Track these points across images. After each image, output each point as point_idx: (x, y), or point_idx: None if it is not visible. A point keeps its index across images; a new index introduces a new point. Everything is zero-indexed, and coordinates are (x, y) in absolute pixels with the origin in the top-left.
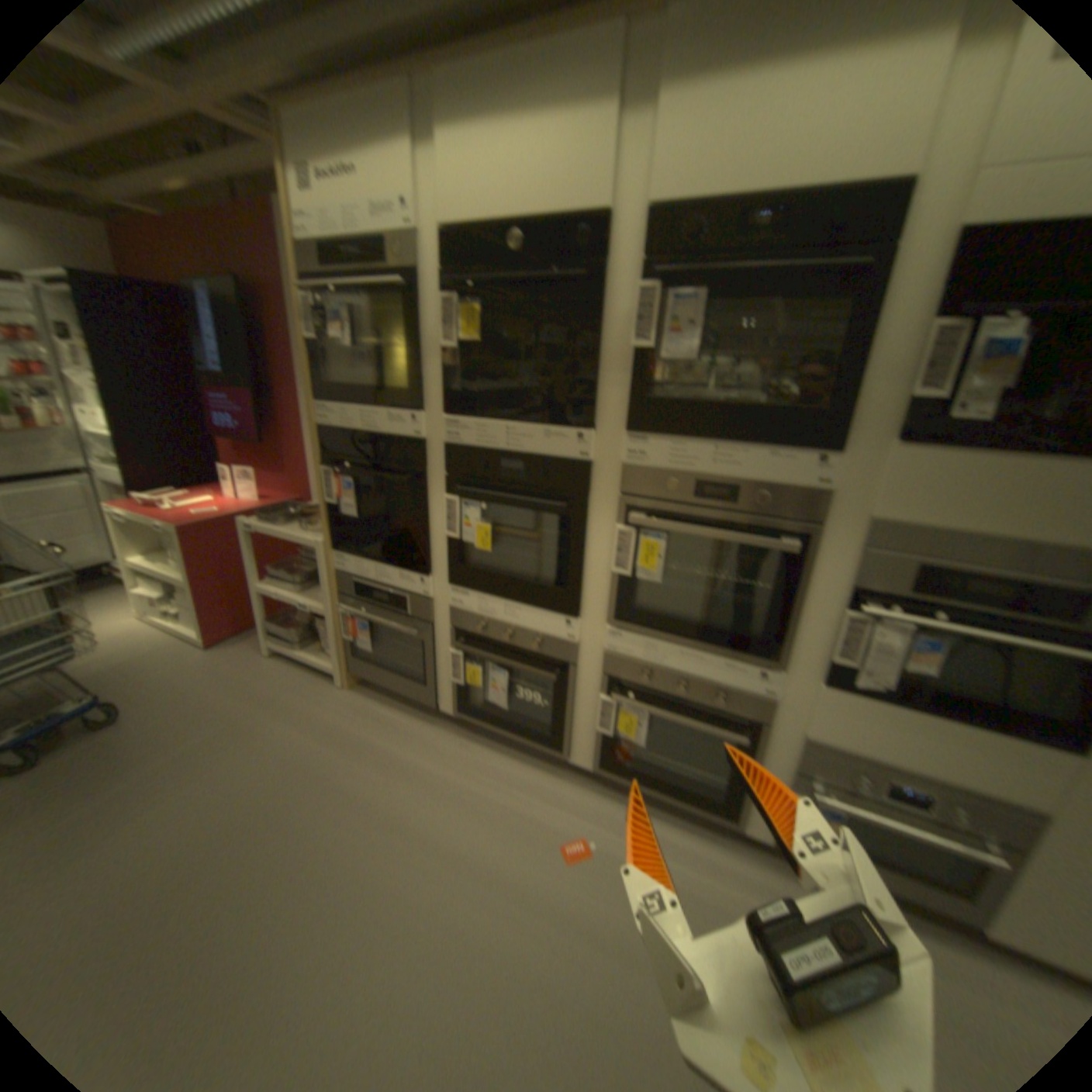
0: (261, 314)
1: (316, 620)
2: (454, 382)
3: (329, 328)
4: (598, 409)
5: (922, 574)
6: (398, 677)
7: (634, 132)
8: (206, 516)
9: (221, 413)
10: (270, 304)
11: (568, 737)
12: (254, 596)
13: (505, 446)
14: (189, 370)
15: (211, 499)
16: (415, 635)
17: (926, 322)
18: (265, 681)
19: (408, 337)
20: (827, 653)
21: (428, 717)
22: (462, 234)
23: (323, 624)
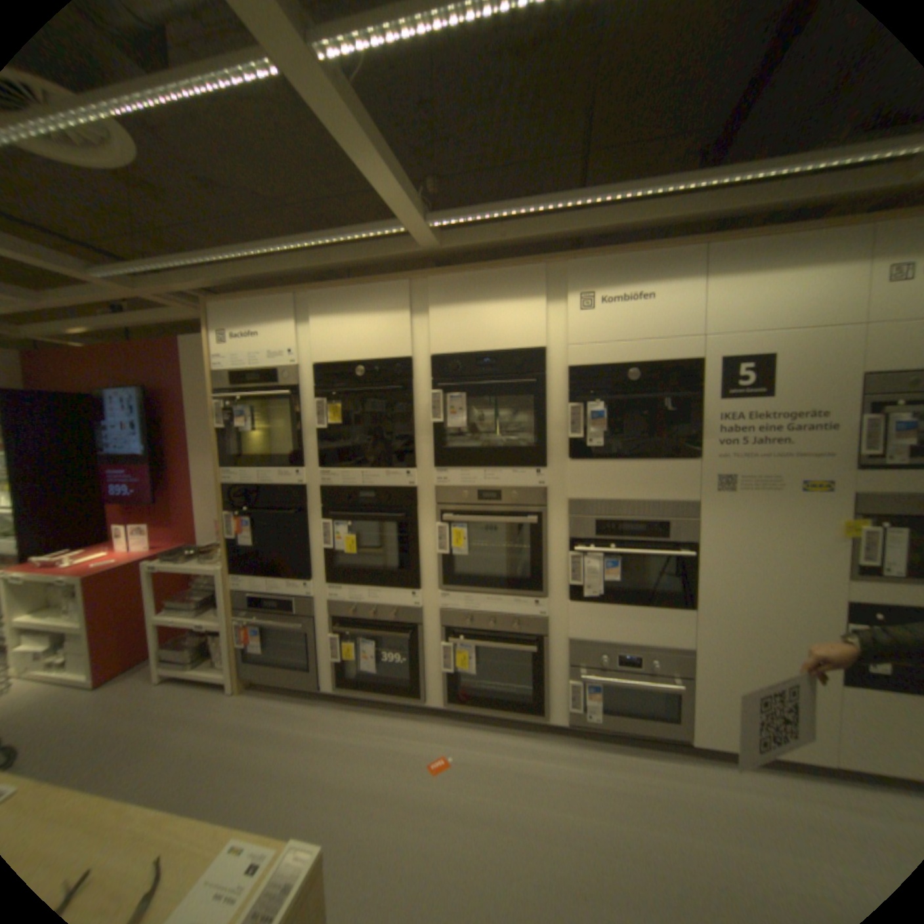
0: (165, 413)
1: (208, 642)
2: (327, 450)
3: (235, 423)
4: (418, 458)
5: (598, 527)
6: (286, 674)
7: (421, 327)
8: (109, 569)
9: (122, 486)
10: (174, 406)
11: (424, 687)
12: (152, 630)
13: (363, 485)
14: (93, 456)
15: (109, 556)
16: (300, 632)
17: (566, 407)
18: (160, 705)
19: (293, 425)
20: (567, 582)
21: (311, 704)
22: (328, 369)
23: (218, 641)
